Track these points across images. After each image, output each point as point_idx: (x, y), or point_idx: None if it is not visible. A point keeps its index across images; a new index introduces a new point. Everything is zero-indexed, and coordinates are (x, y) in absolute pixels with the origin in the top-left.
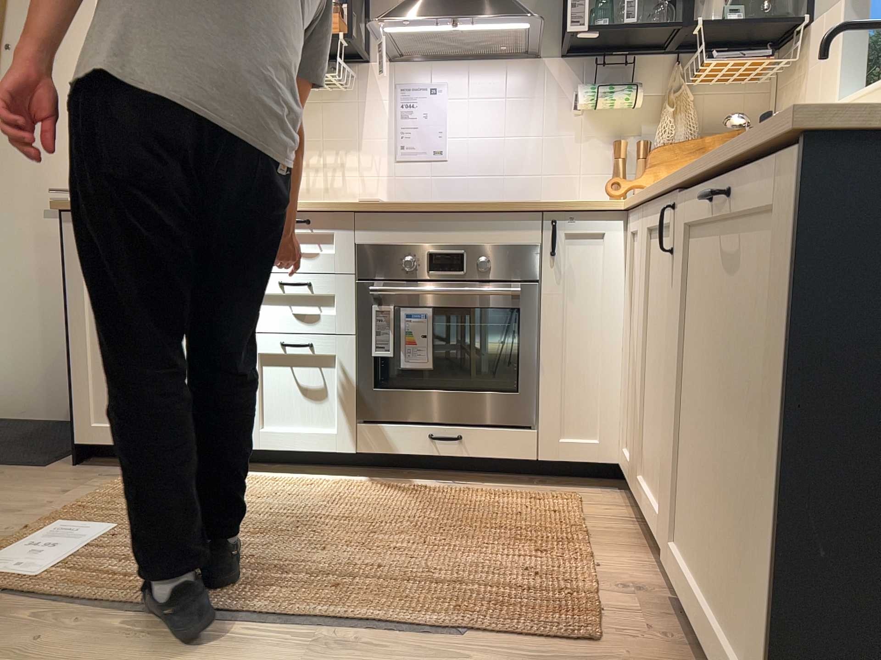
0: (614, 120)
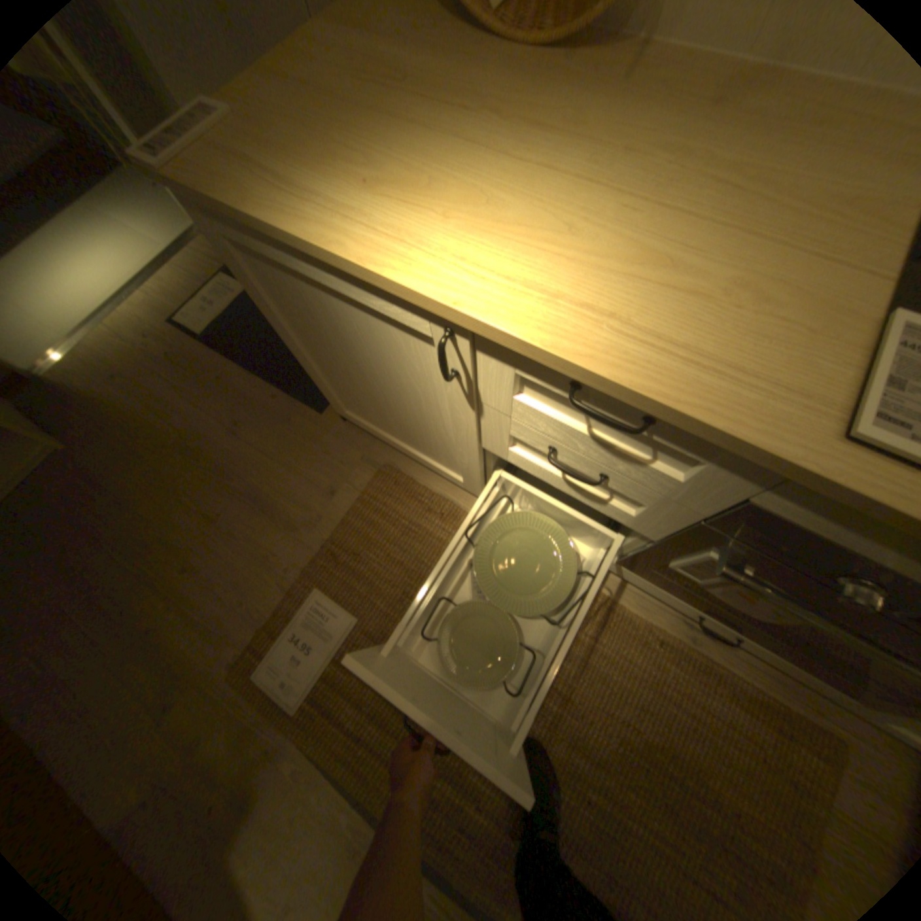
0: None
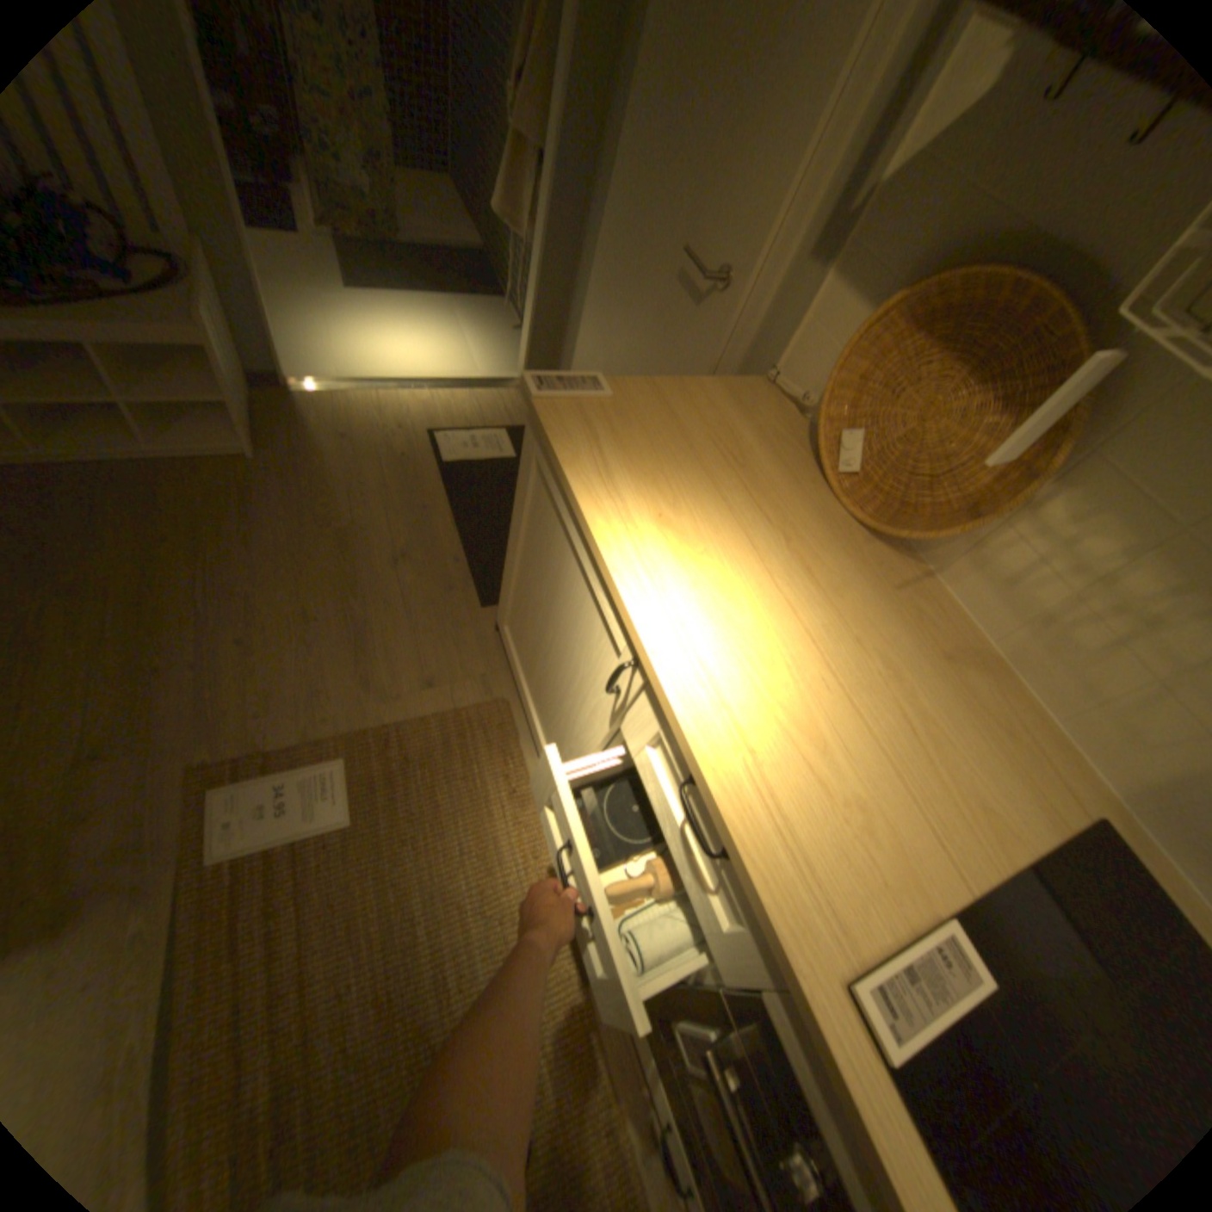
0: None
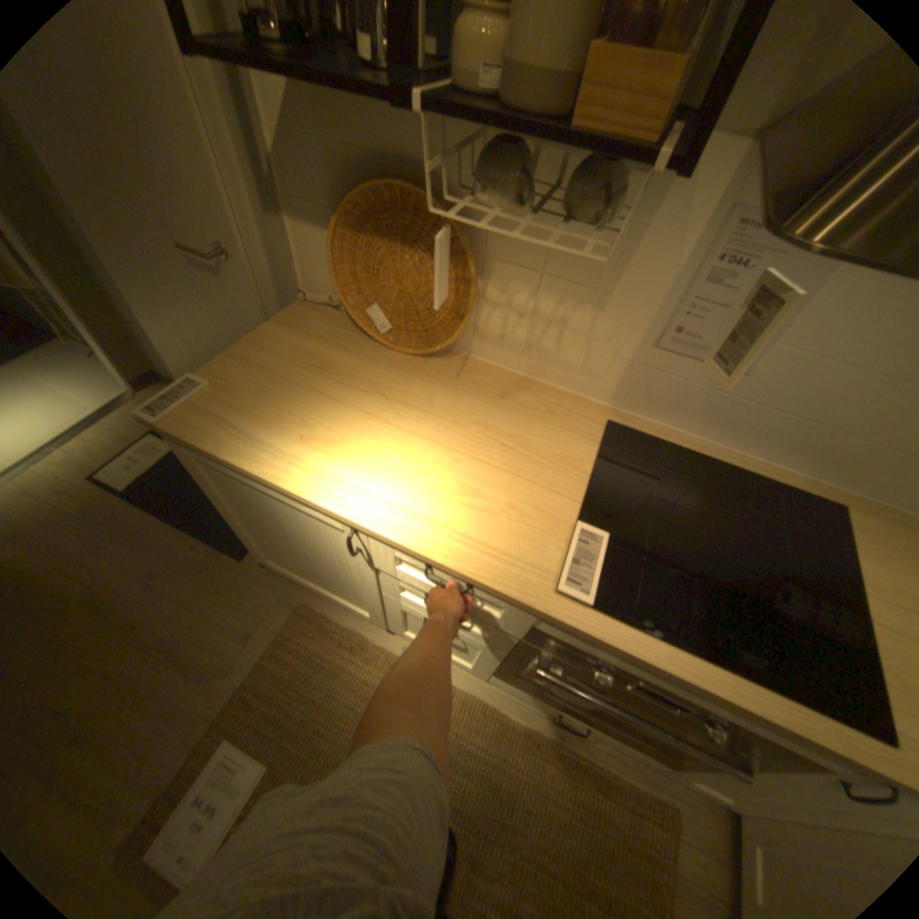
0: None
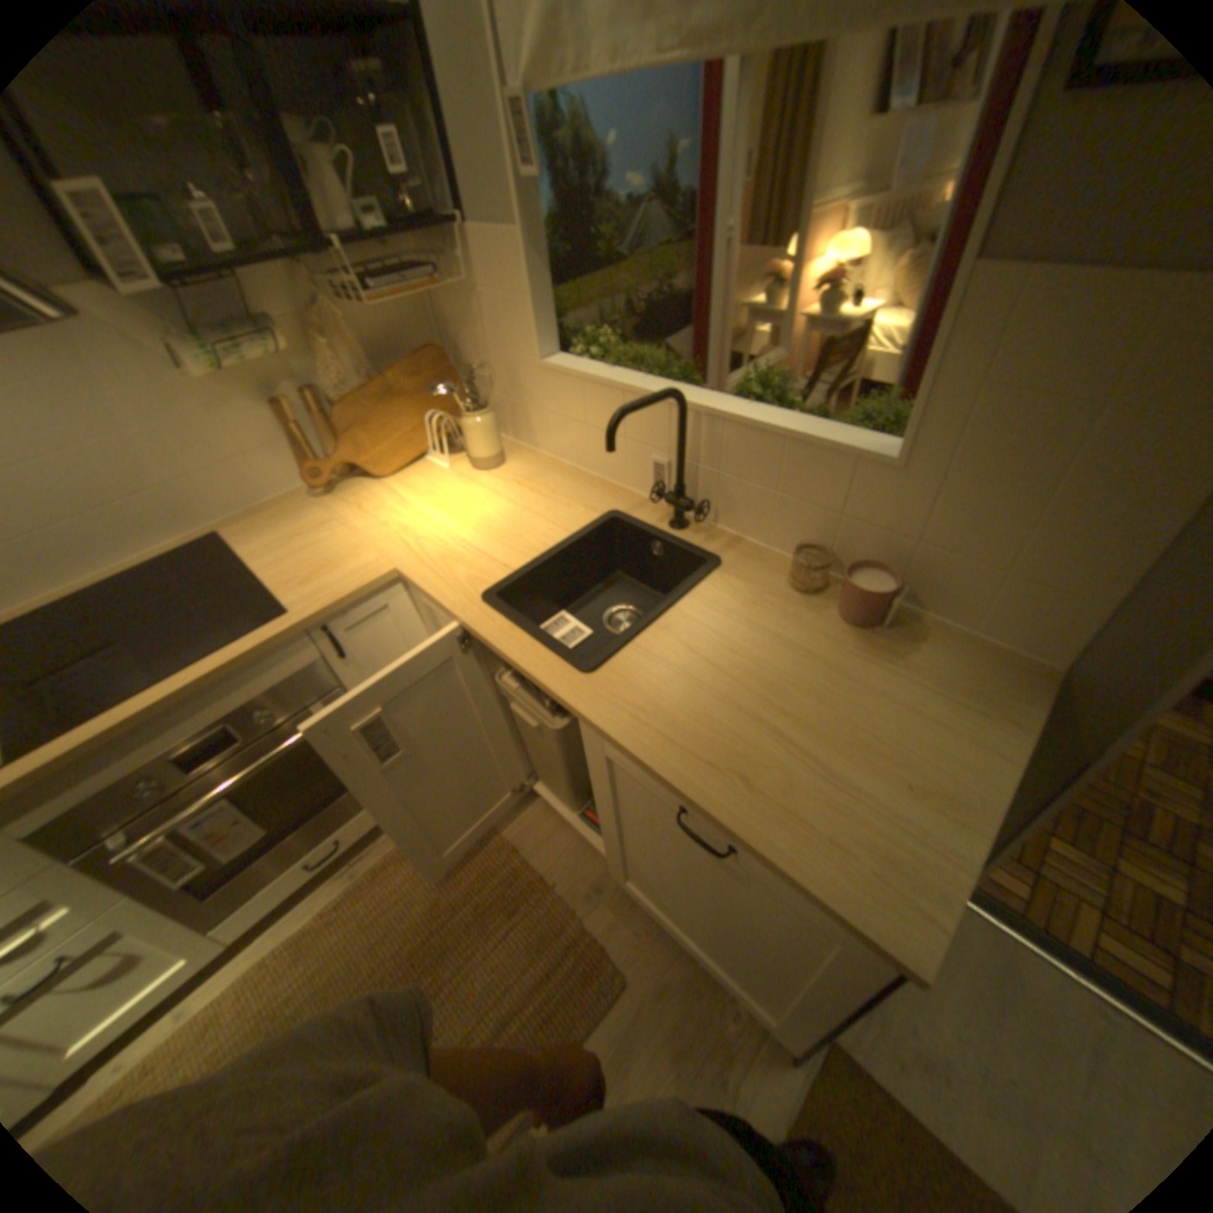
0: (246, 362)
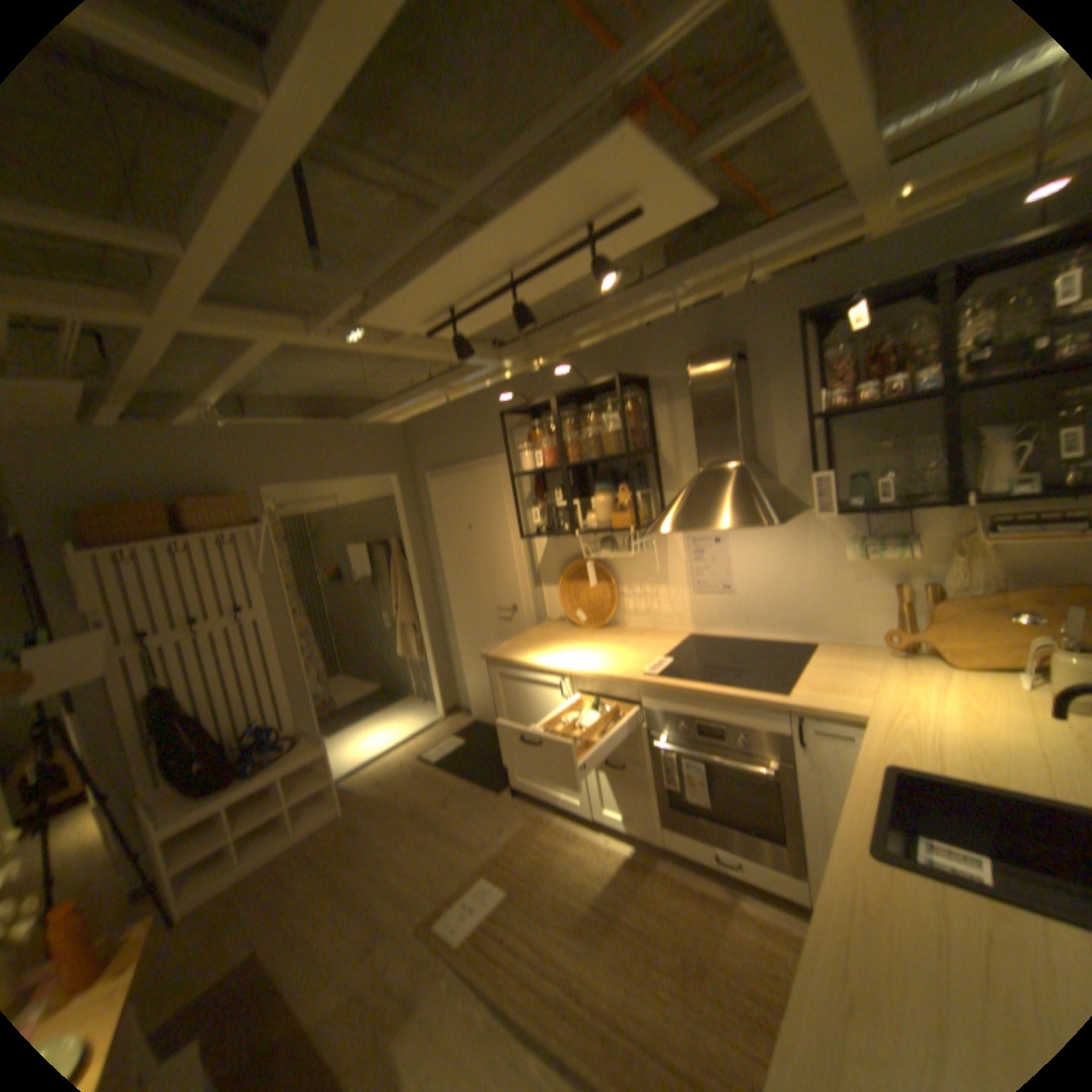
0: (899, 559)
